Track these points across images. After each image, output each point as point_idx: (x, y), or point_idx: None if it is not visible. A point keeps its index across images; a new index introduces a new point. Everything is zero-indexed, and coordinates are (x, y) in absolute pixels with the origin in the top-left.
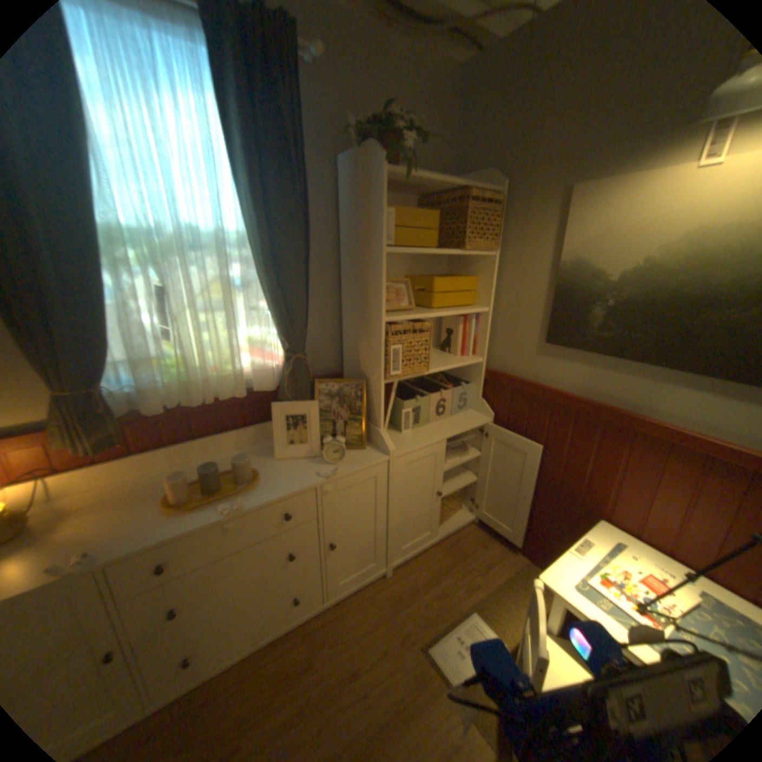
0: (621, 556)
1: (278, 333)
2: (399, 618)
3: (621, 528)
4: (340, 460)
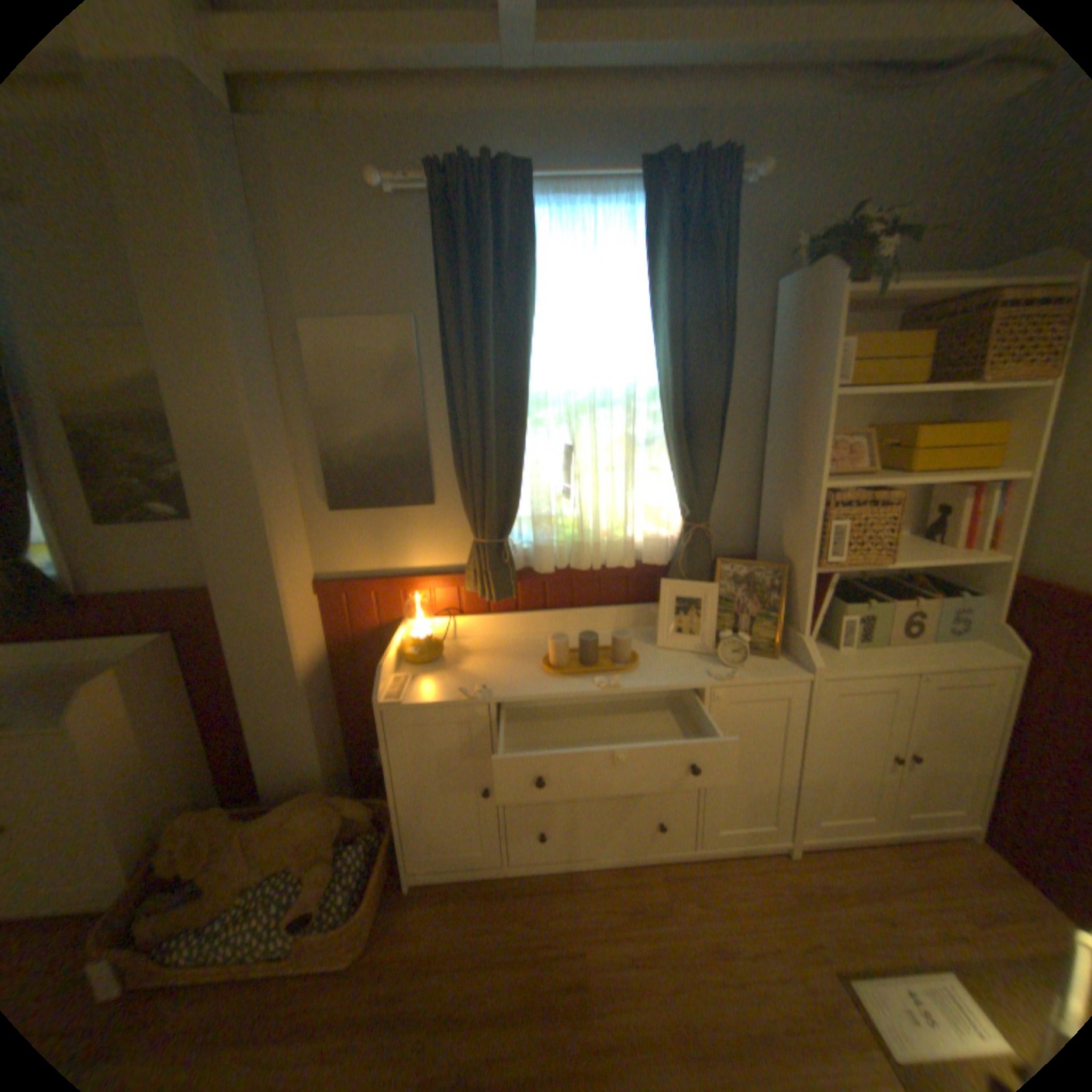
0: None
1: (679, 498)
2: (806, 918)
3: None
4: (740, 664)
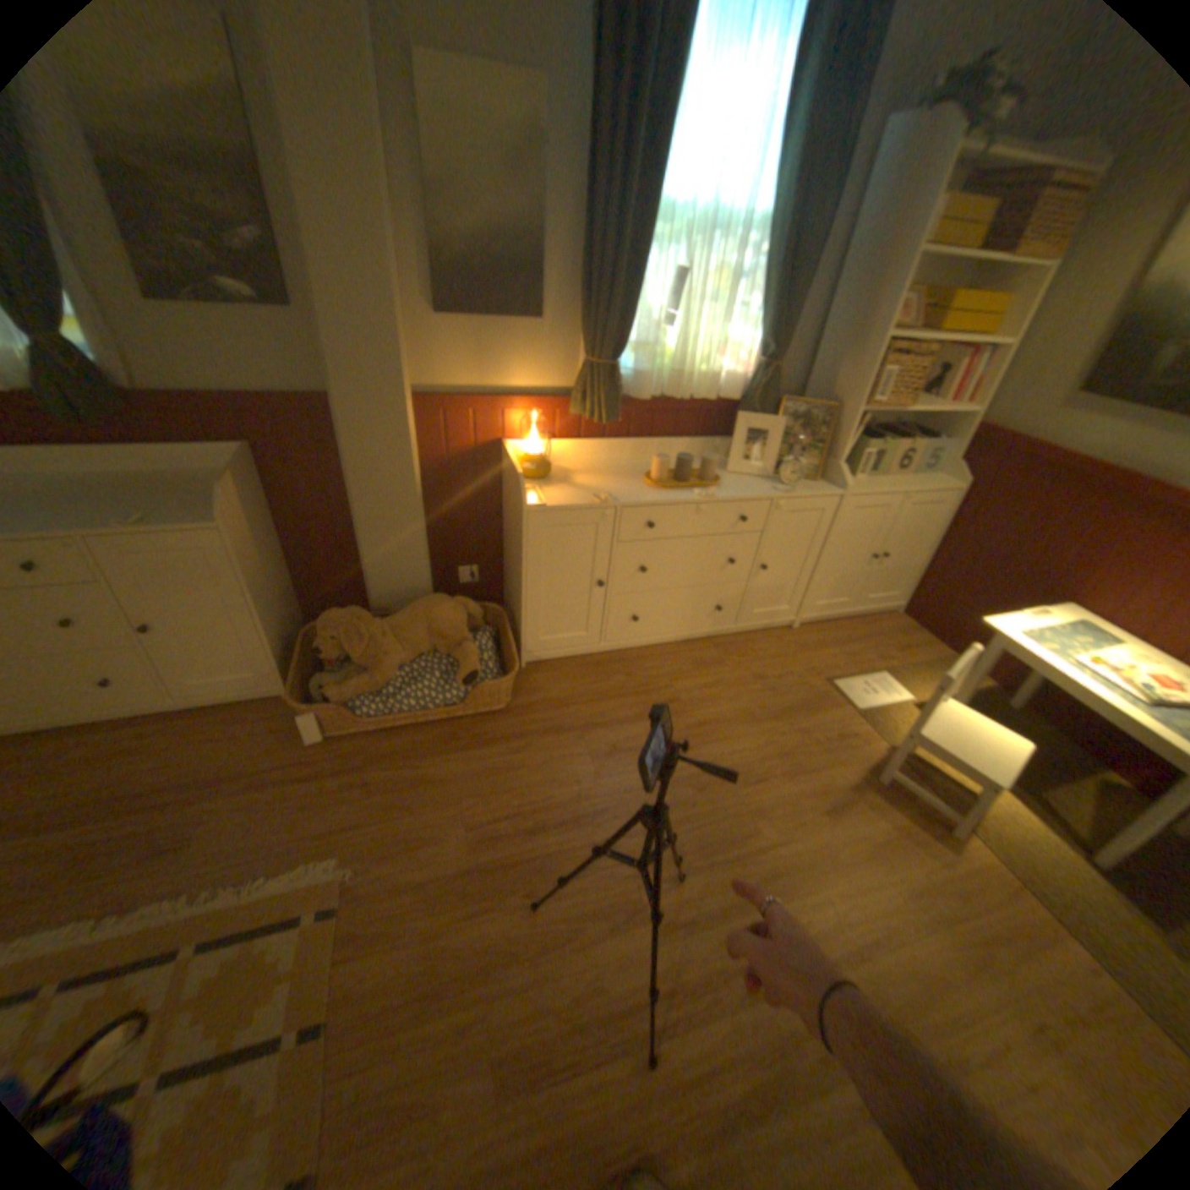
0: (1077, 628)
1: (763, 338)
2: (802, 657)
3: (1089, 614)
4: (792, 484)
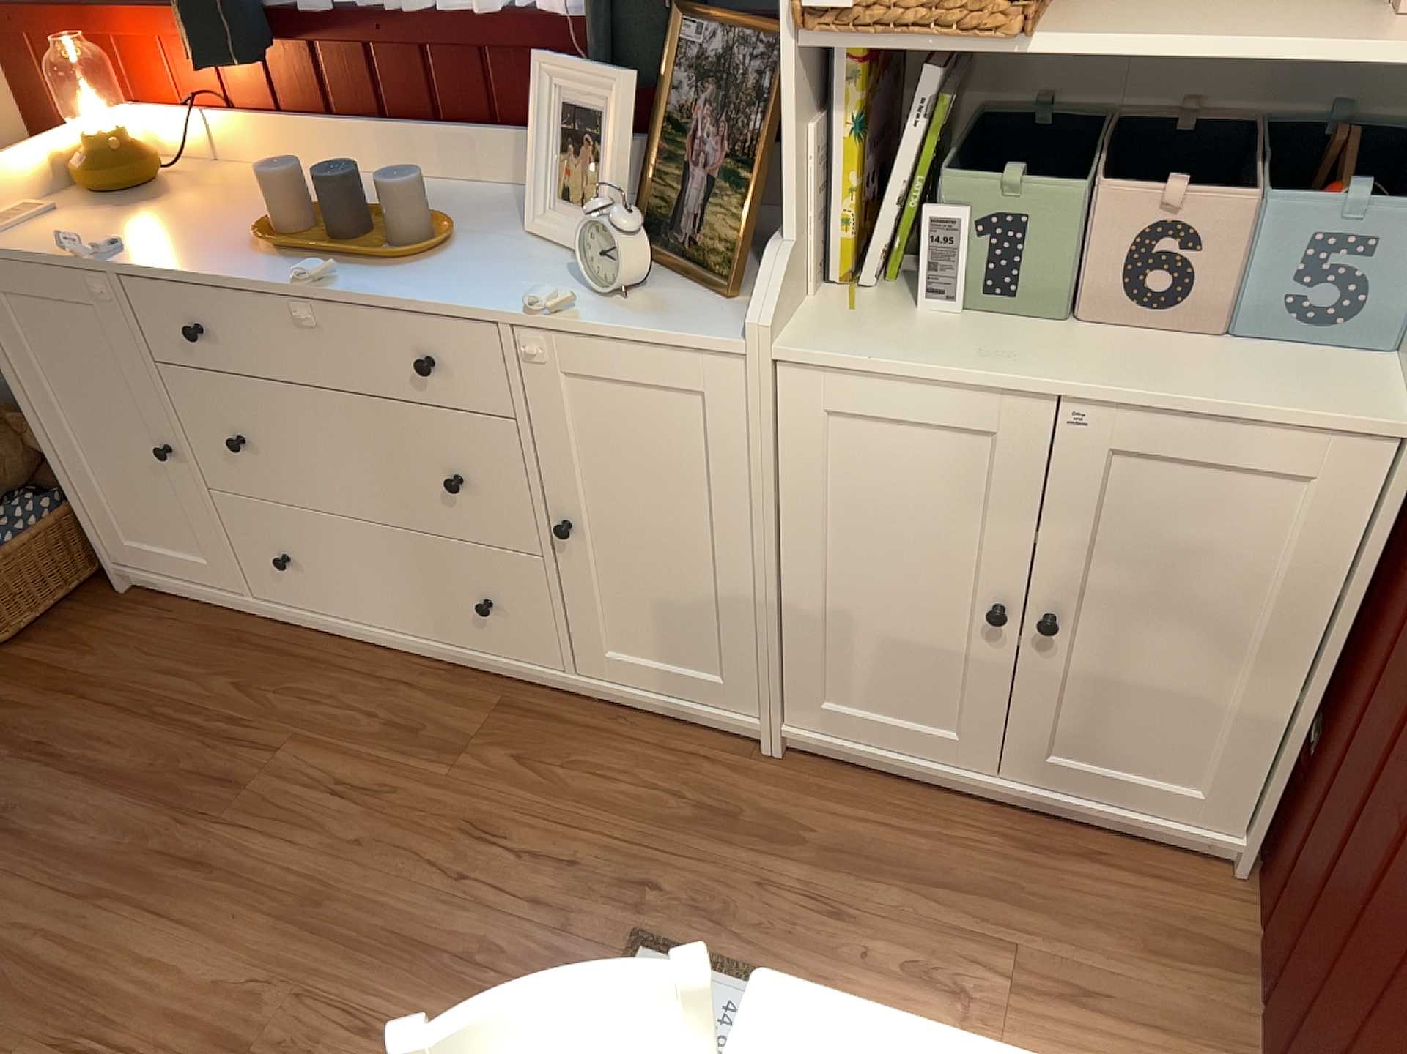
0: None
1: None
2: (685, 833)
3: None
4: (615, 293)
